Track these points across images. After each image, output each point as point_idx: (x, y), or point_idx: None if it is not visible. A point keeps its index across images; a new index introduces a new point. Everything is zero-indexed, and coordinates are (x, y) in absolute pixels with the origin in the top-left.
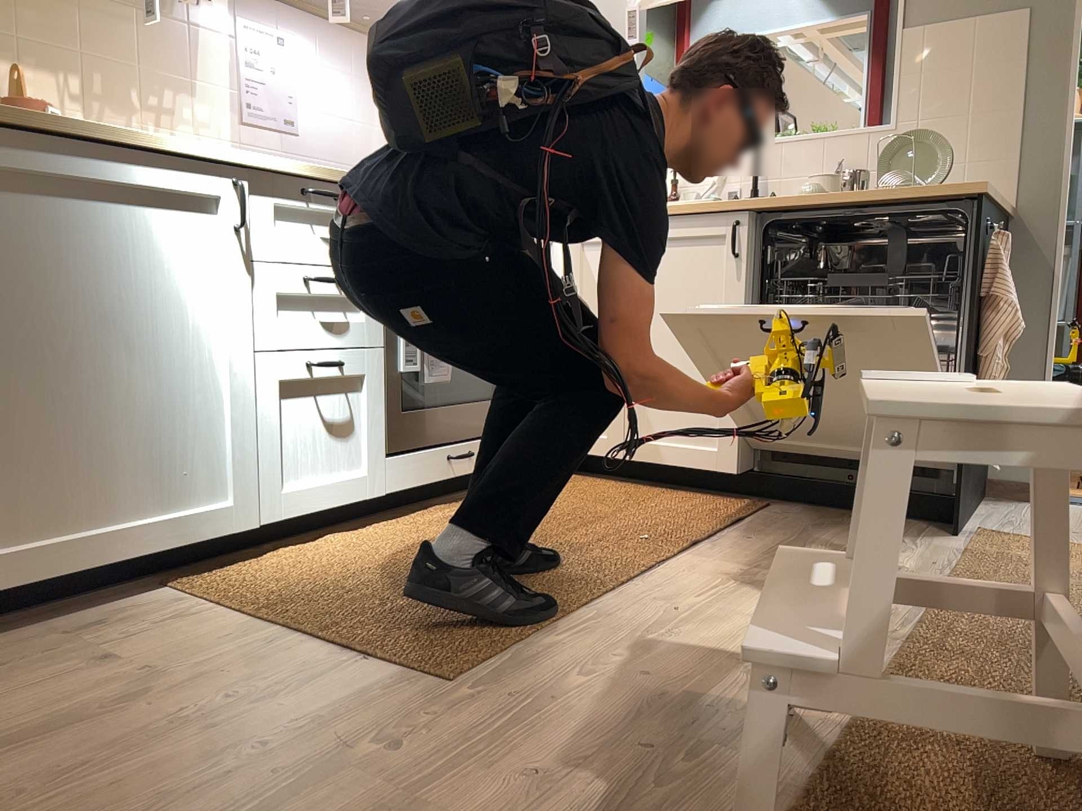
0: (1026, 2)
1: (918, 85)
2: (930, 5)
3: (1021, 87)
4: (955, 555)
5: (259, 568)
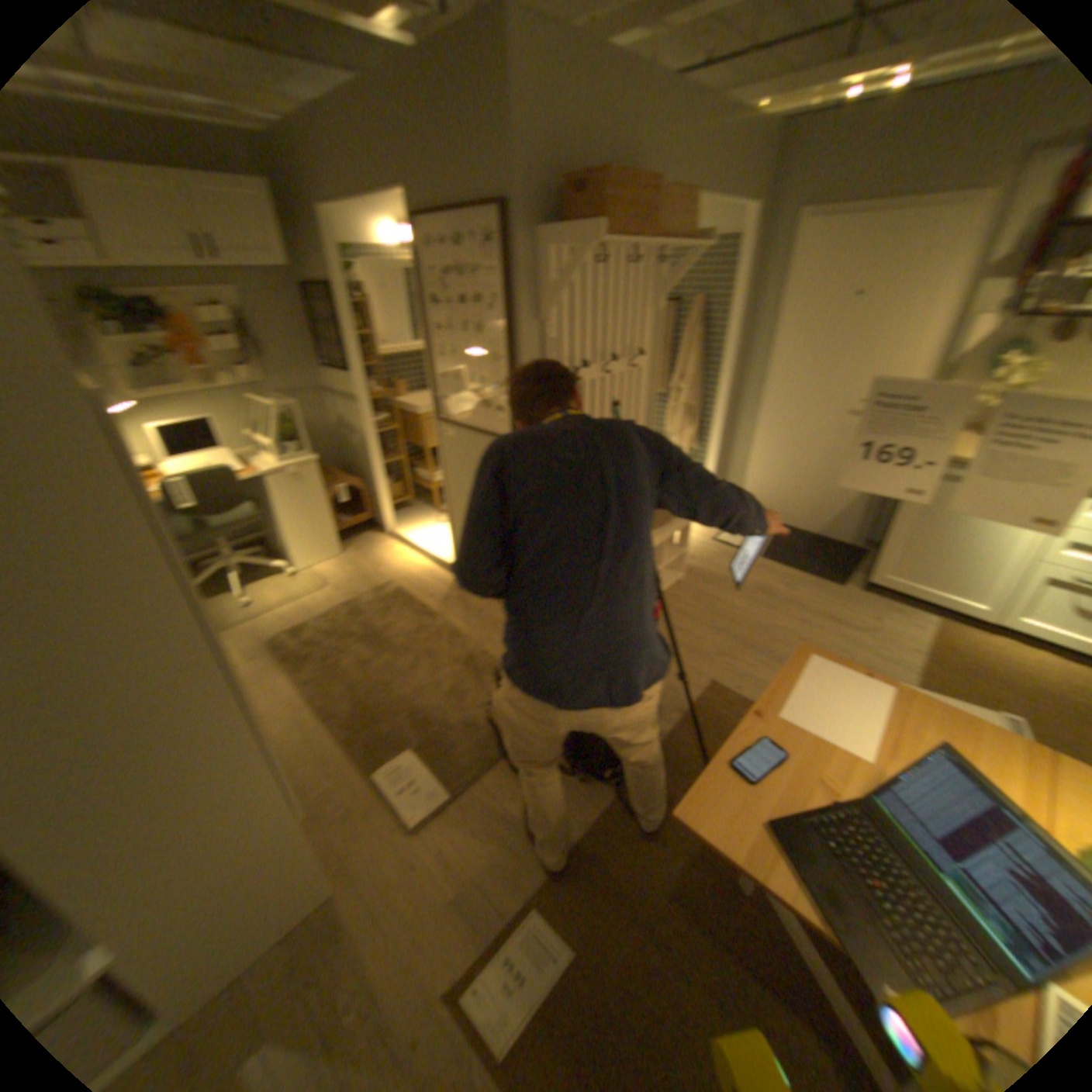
0: None
1: None
2: None
3: None
4: None
5: (984, 639)
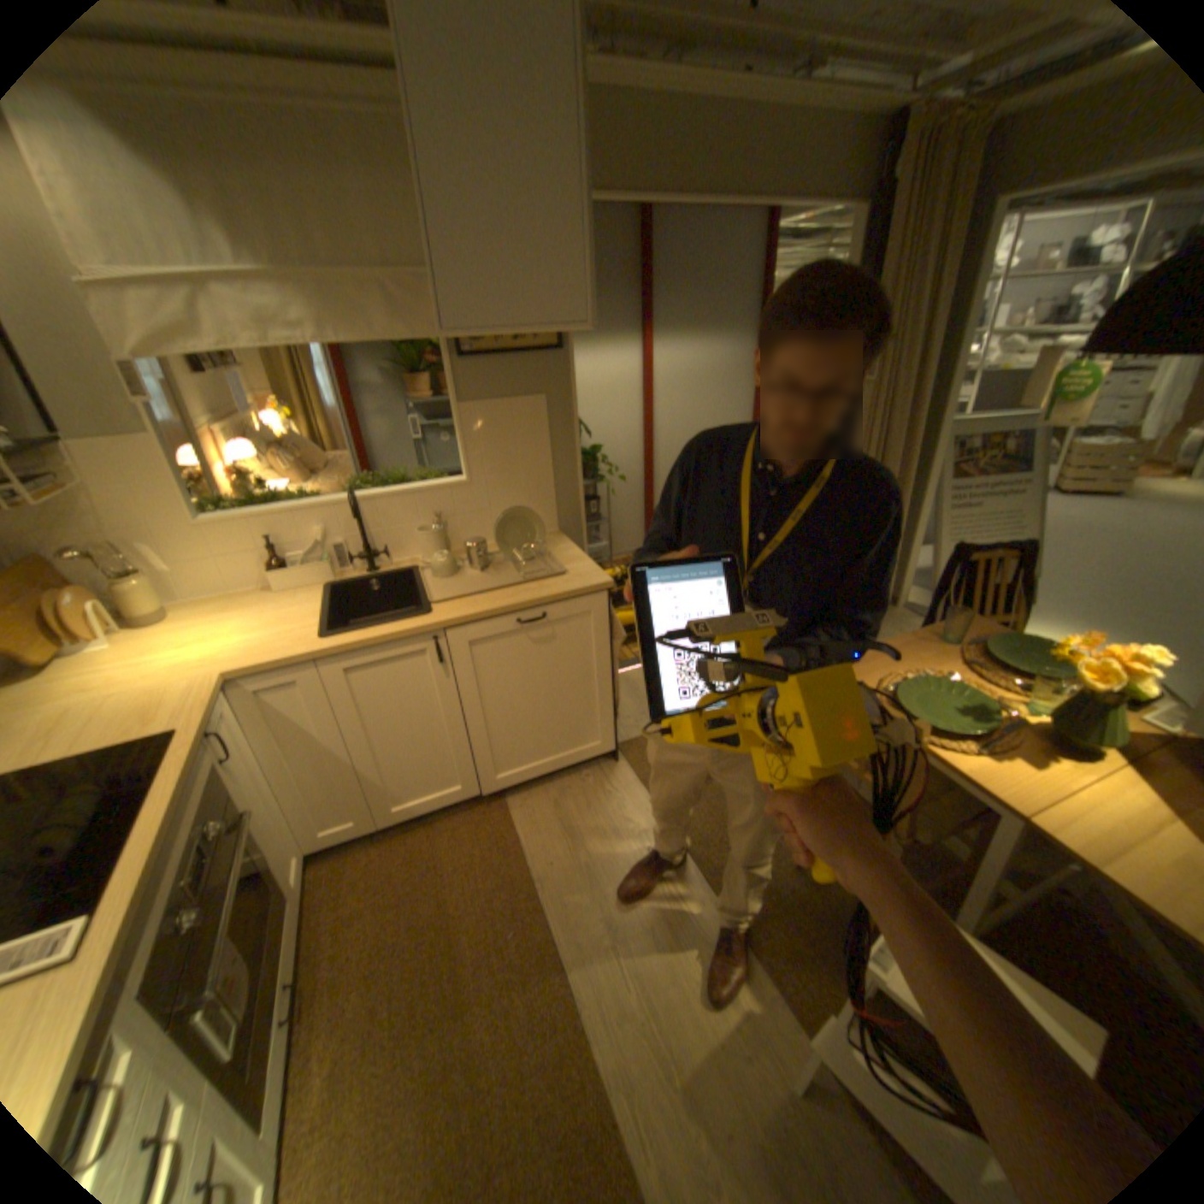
0: (542, 390)
1: (480, 449)
2: (475, 383)
3: (549, 452)
4: (644, 797)
5: None
